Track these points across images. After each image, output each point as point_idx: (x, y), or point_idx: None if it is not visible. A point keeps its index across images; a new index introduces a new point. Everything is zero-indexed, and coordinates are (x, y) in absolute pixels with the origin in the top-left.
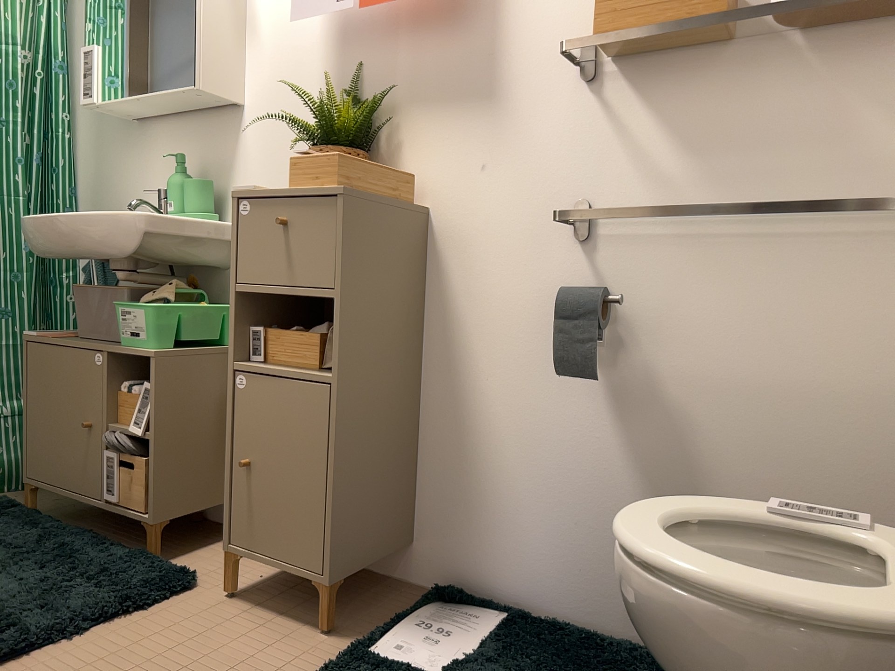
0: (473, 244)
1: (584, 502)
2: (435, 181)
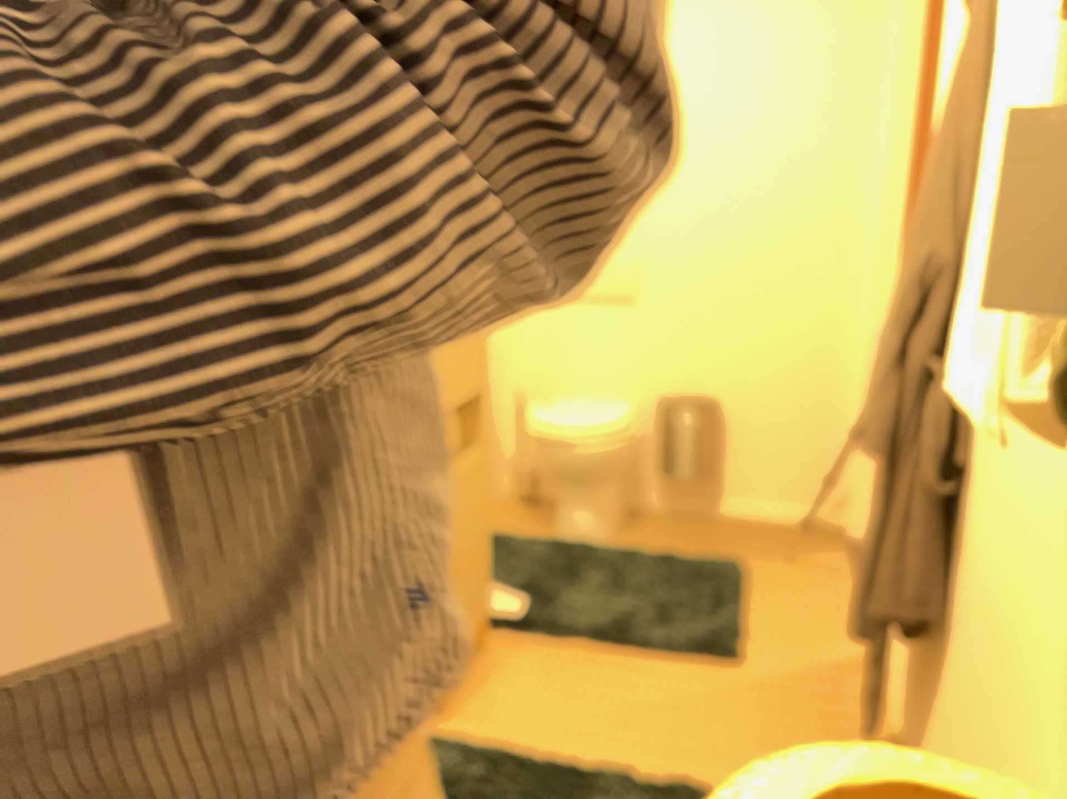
0: None
1: None
2: None
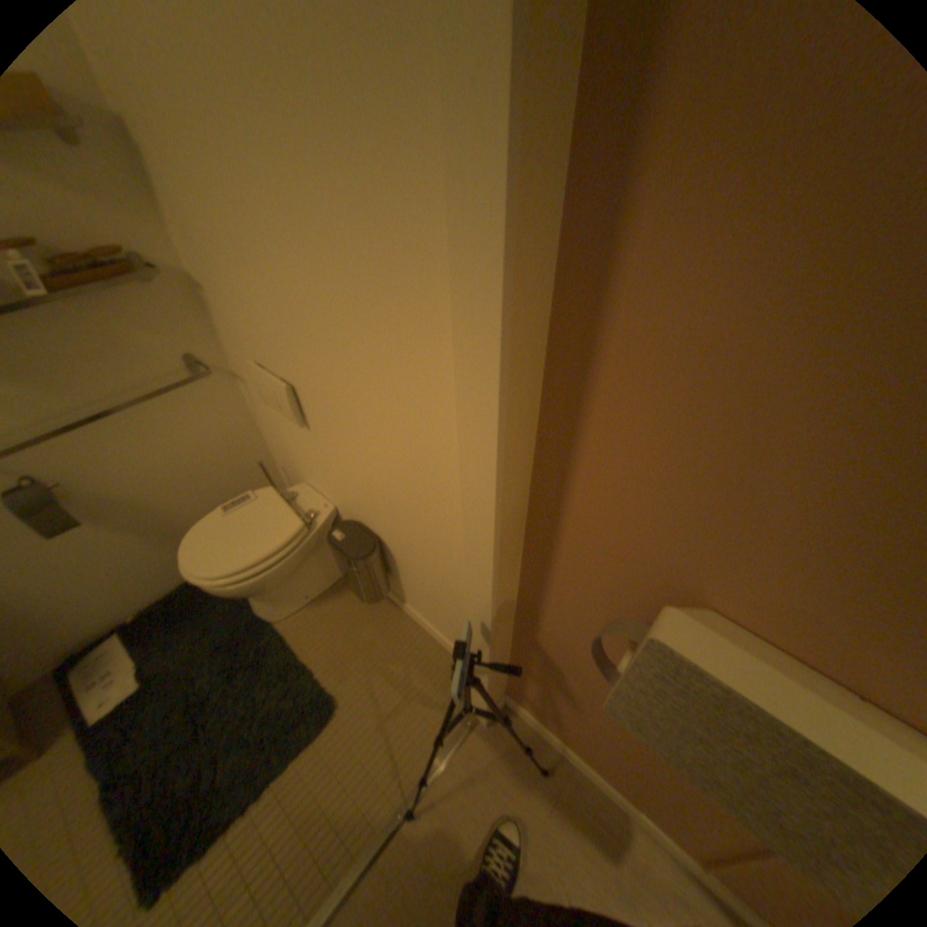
0: None
1: (107, 568)
2: None
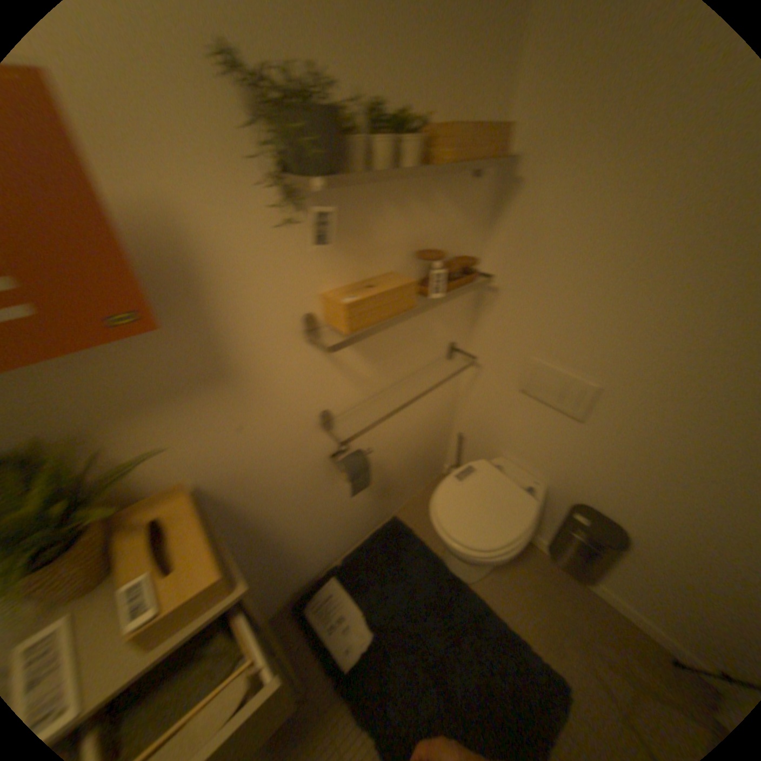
0: (251, 474)
1: (347, 516)
2: (192, 460)
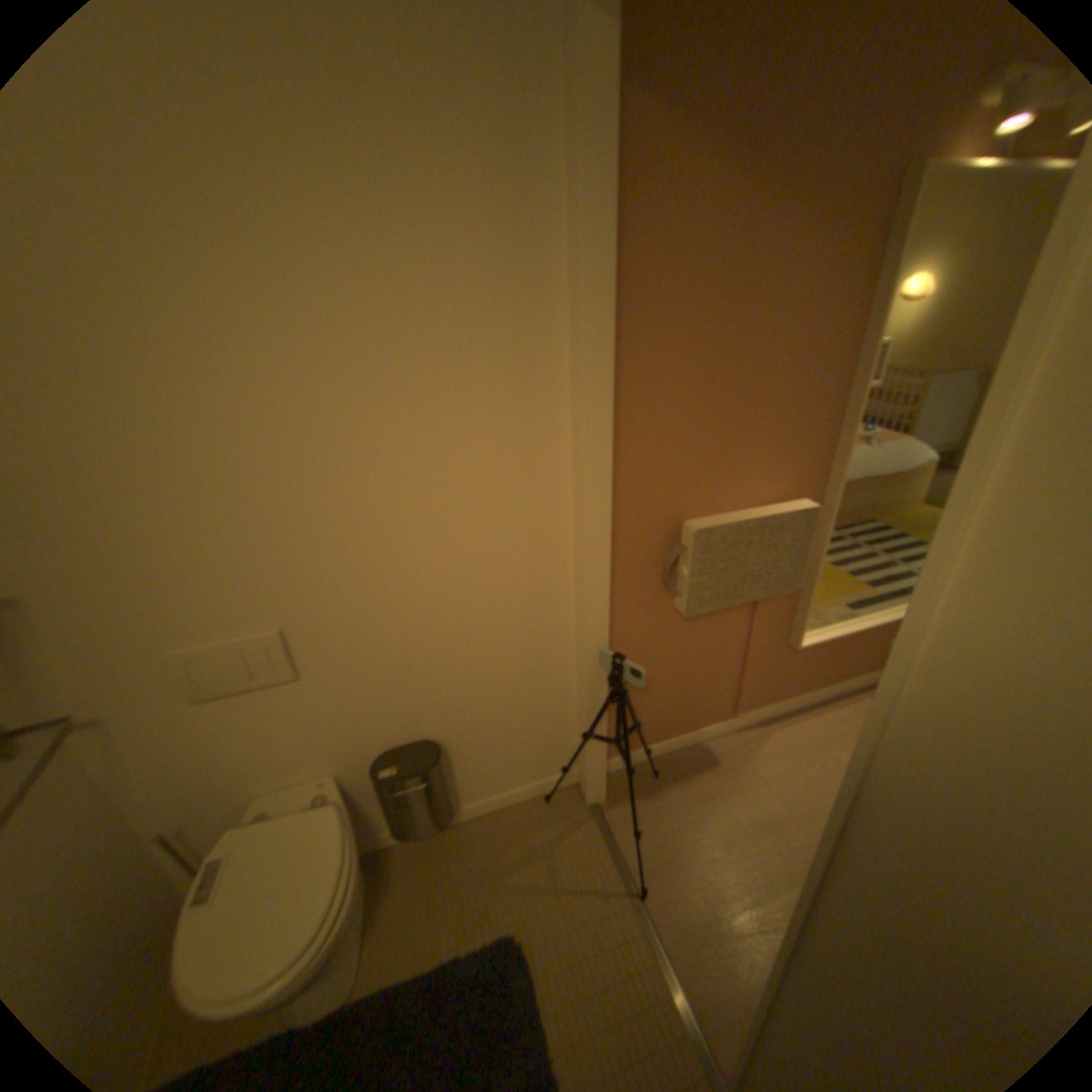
0: None
1: None
2: None
